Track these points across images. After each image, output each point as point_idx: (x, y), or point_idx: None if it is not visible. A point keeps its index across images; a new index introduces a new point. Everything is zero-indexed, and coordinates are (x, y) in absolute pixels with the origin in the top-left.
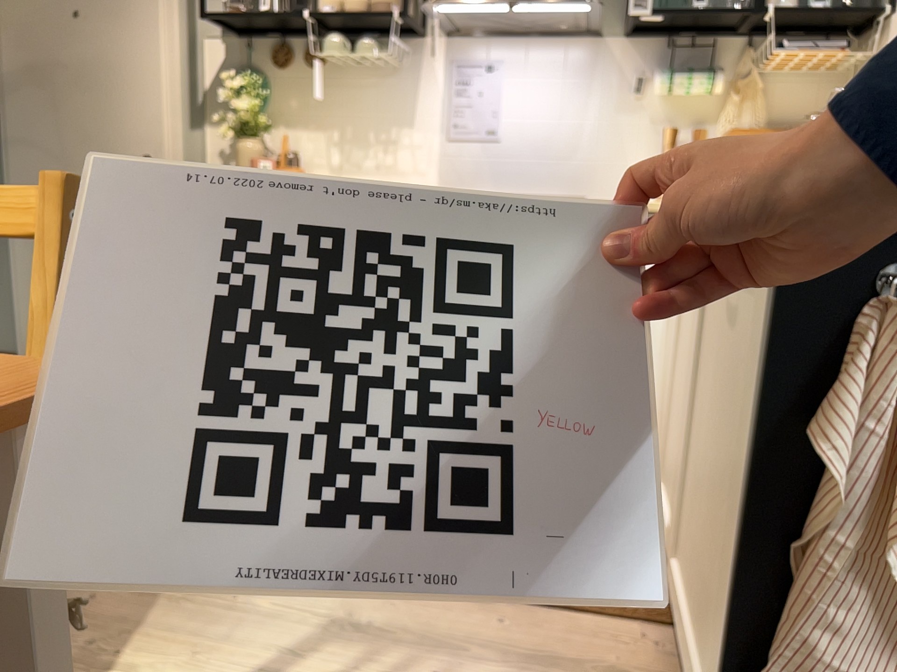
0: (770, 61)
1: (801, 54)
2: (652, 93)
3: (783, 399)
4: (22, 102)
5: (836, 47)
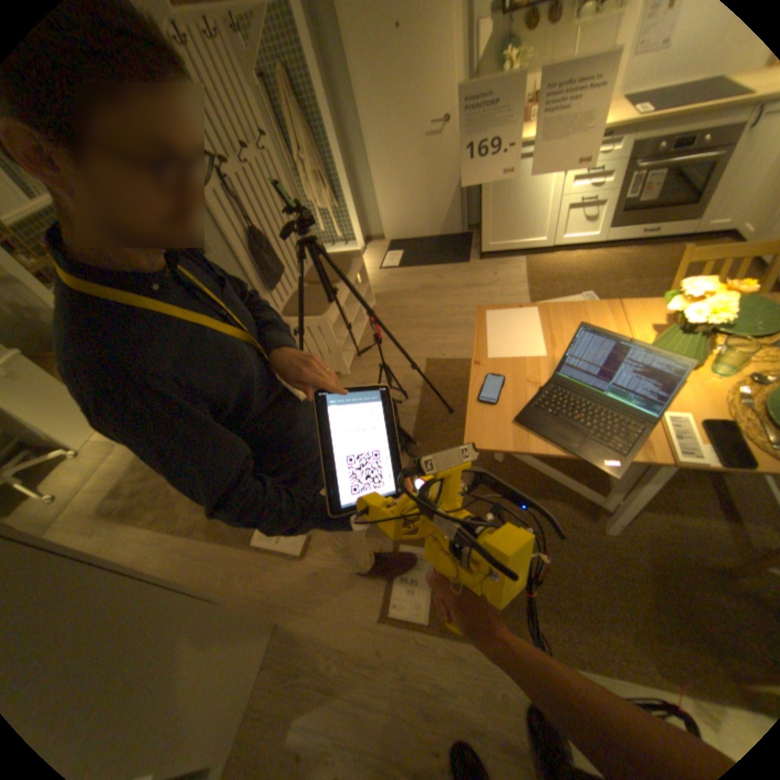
0: None
1: None
2: None
3: None
4: (374, 99)
5: None
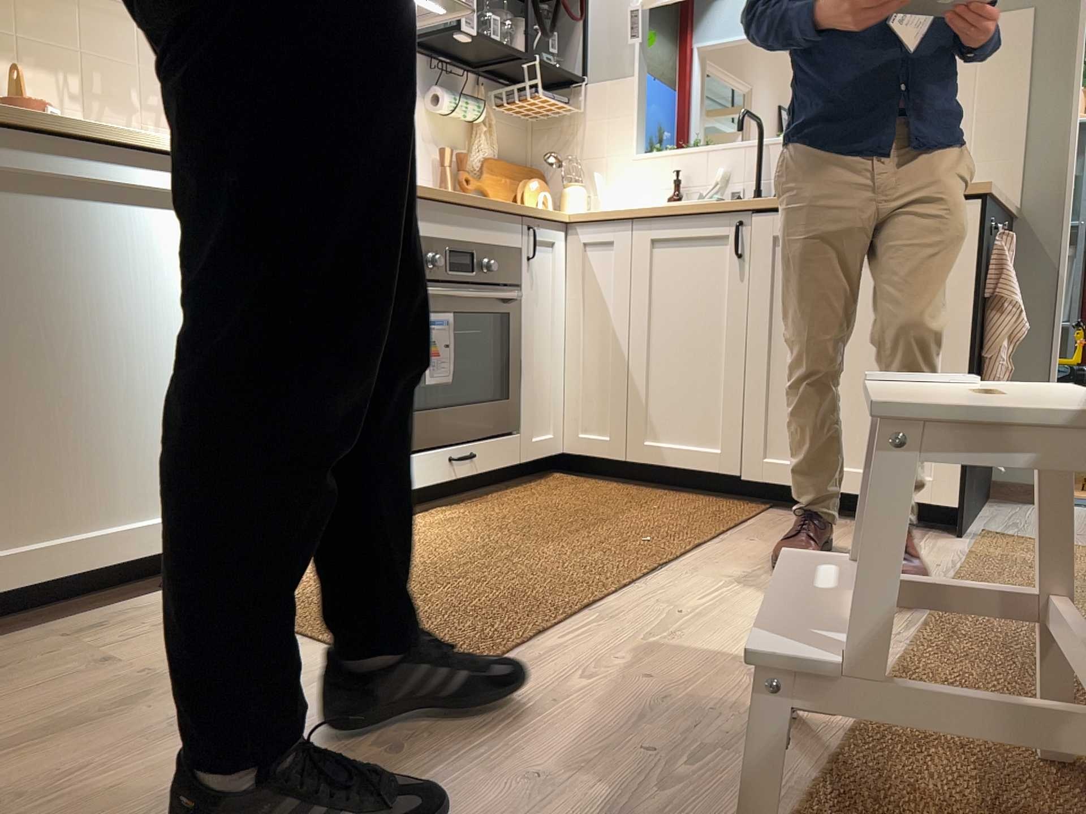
0: (519, 102)
1: (552, 101)
2: (439, 110)
3: (977, 278)
4: None
5: (563, 101)
